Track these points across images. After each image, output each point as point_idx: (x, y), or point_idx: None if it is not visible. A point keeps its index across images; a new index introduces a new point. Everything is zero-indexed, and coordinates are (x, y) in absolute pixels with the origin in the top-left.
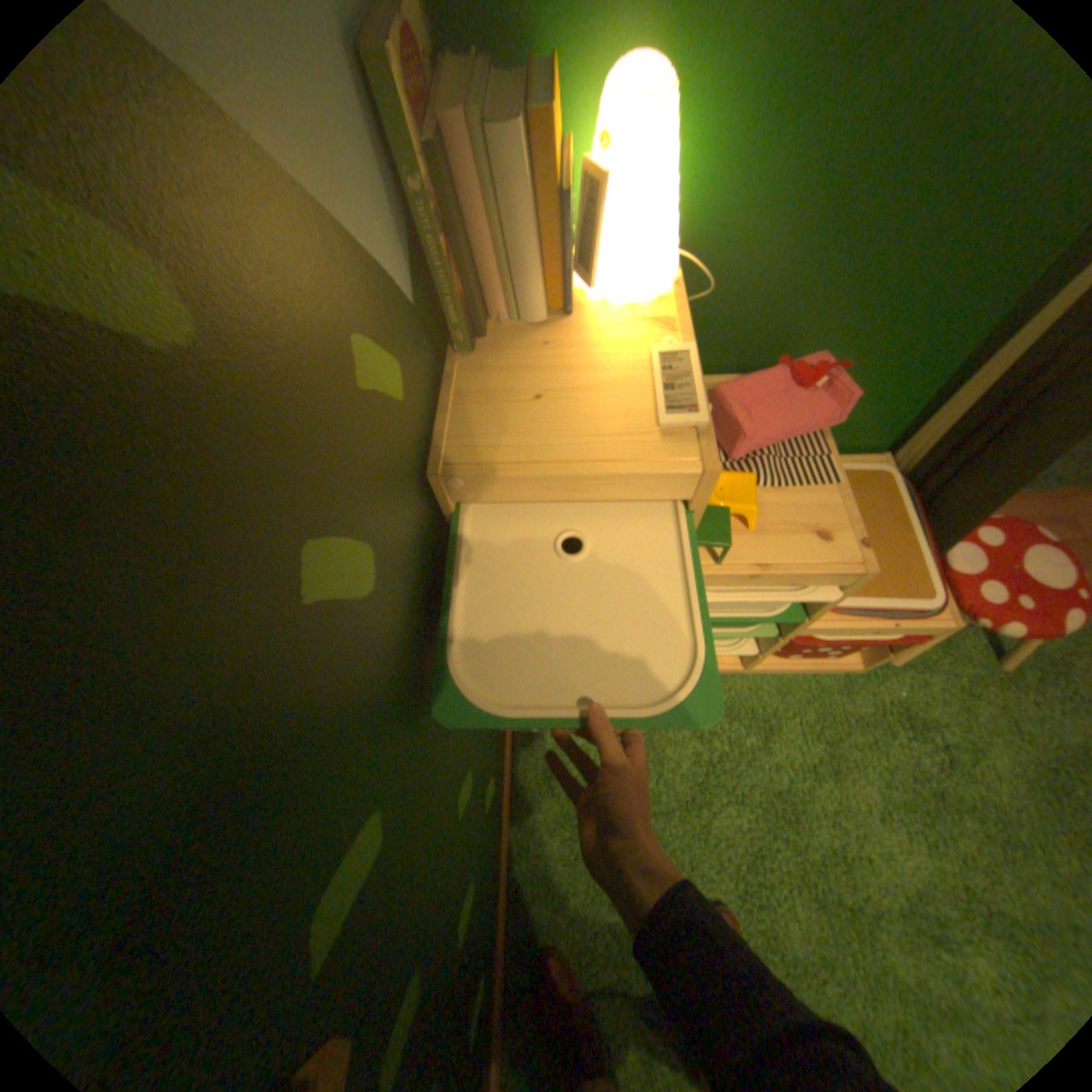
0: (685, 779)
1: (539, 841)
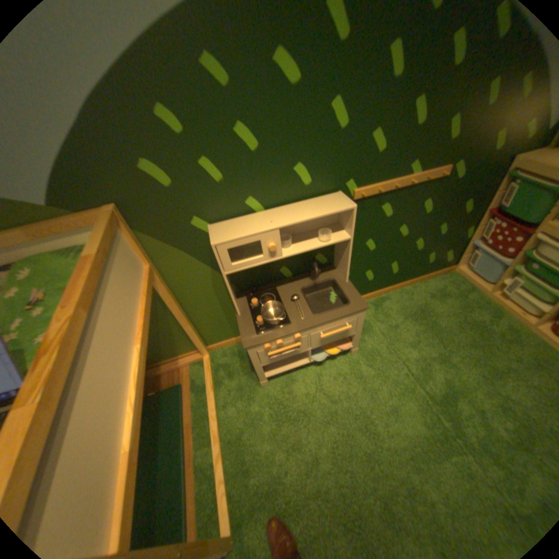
0: (472, 321)
1: (420, 291)
